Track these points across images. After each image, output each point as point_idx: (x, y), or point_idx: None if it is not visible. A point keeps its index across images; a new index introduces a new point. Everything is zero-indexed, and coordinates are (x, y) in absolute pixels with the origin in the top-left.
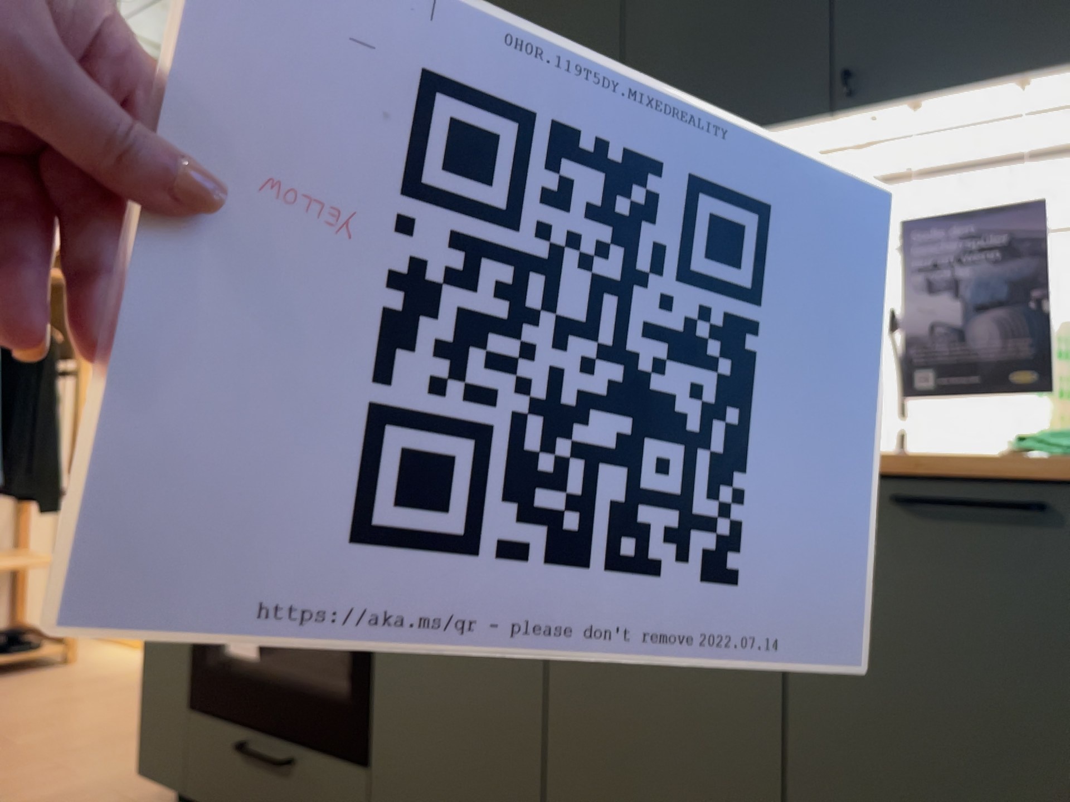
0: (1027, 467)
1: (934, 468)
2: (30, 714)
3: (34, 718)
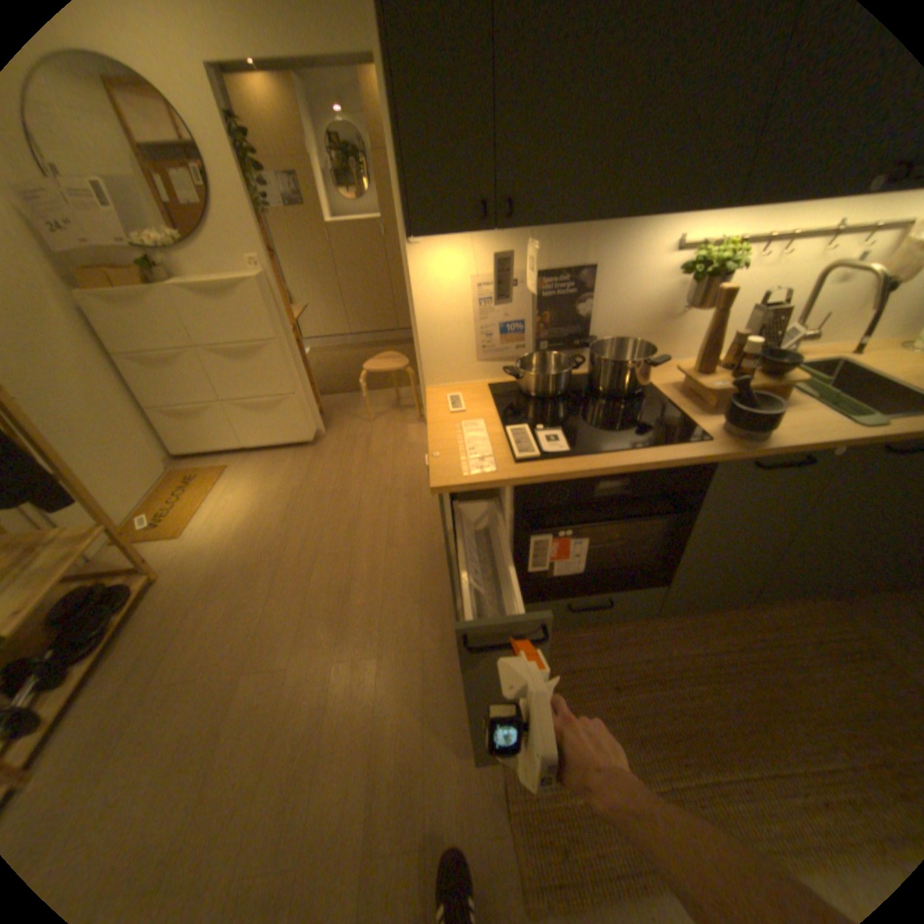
0: None
1: None
2: (231, 636)
3: (241, 636)
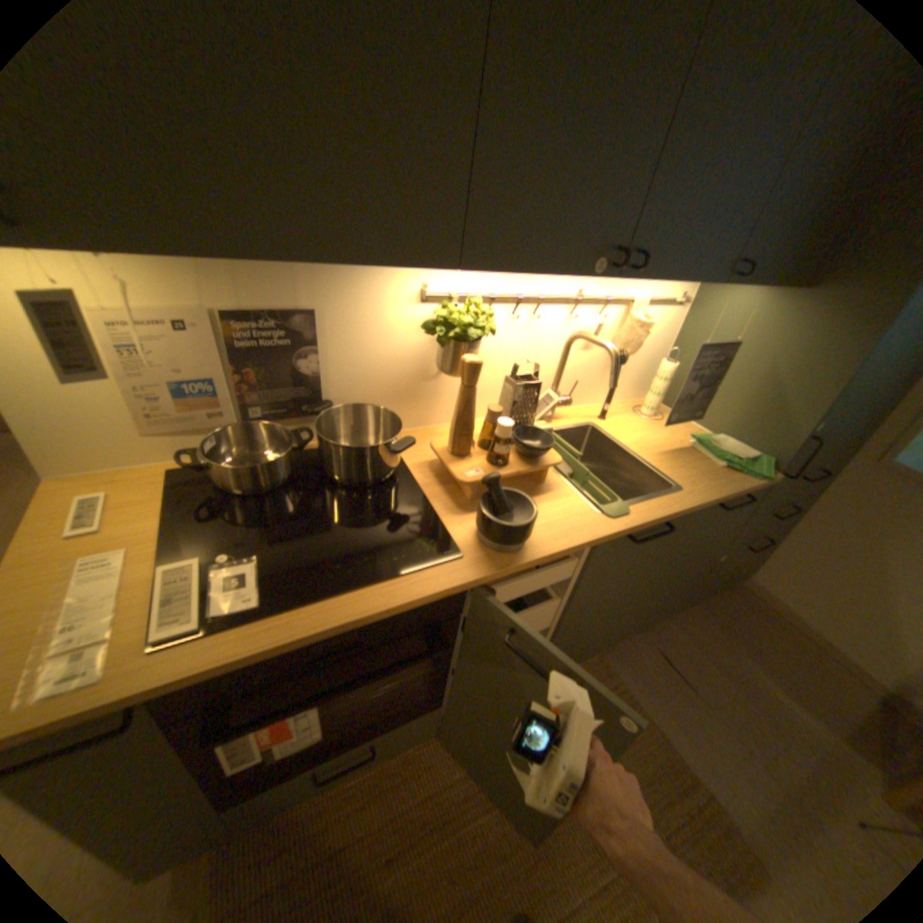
0: (757, 489)
1: (737, 495)
2: None
3: None
